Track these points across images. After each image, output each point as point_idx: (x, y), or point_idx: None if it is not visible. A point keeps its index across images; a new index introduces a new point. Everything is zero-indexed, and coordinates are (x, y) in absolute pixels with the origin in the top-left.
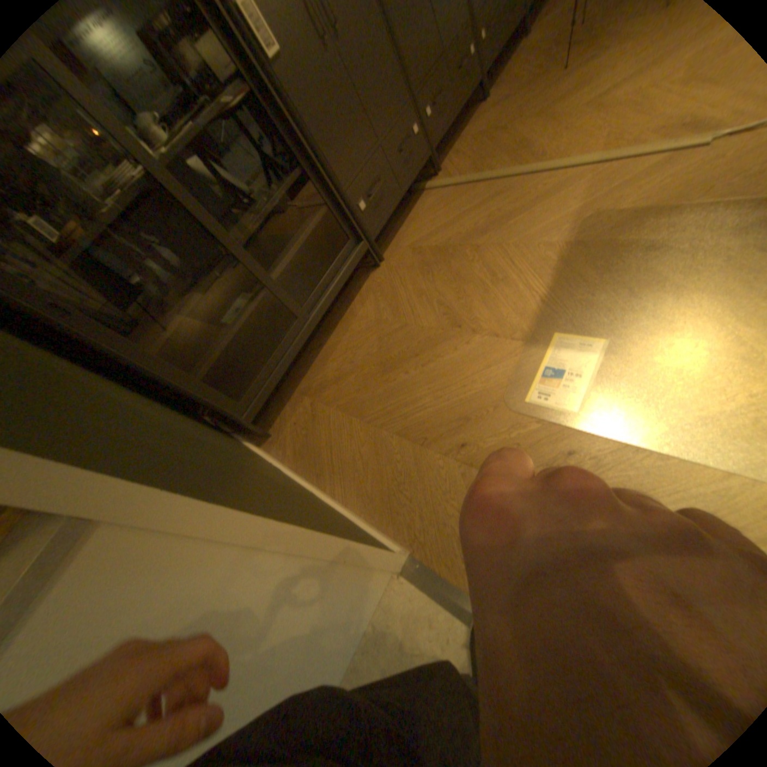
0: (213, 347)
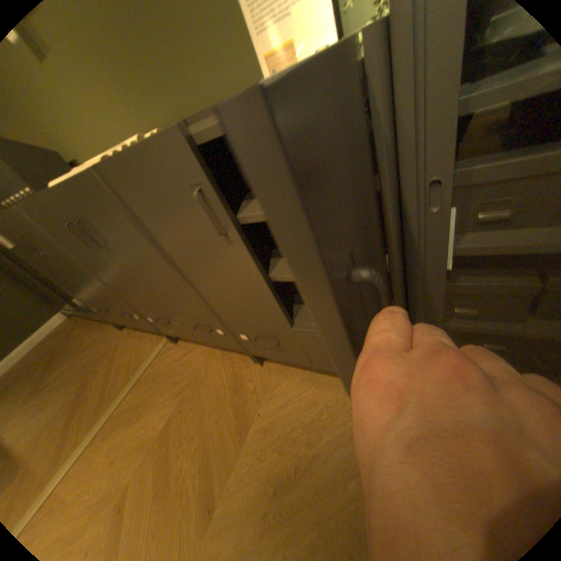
0: (48, 286)
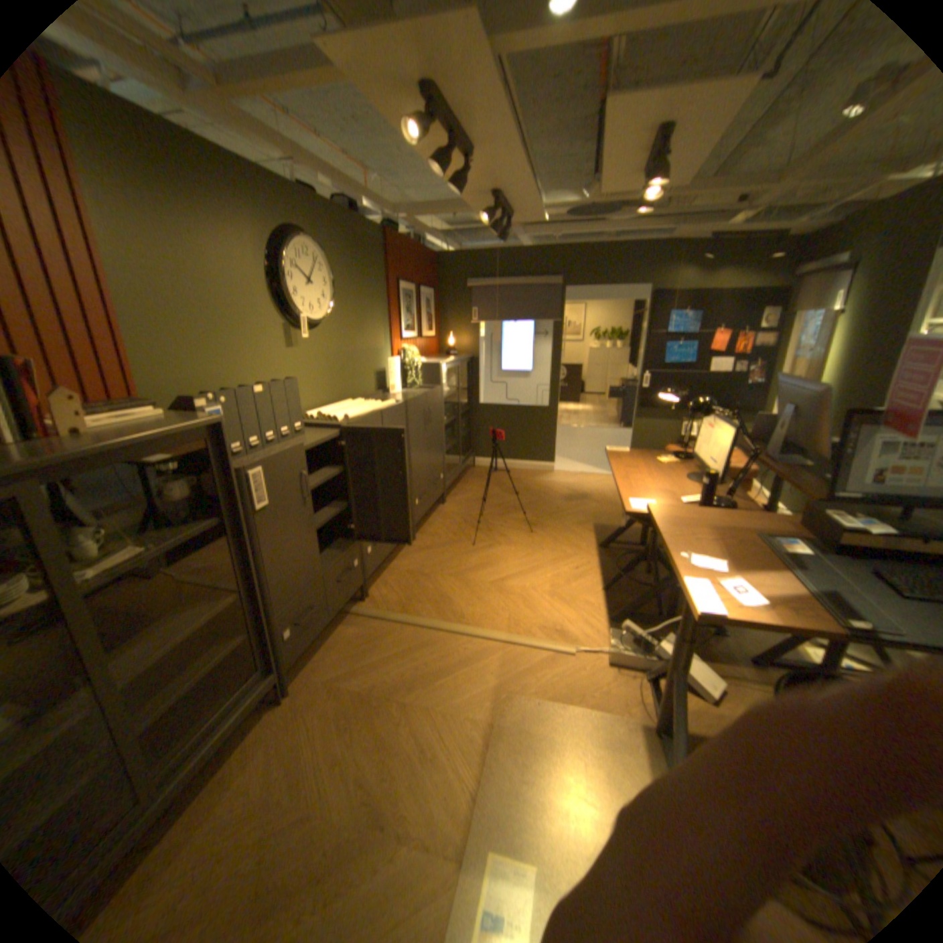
0: None
